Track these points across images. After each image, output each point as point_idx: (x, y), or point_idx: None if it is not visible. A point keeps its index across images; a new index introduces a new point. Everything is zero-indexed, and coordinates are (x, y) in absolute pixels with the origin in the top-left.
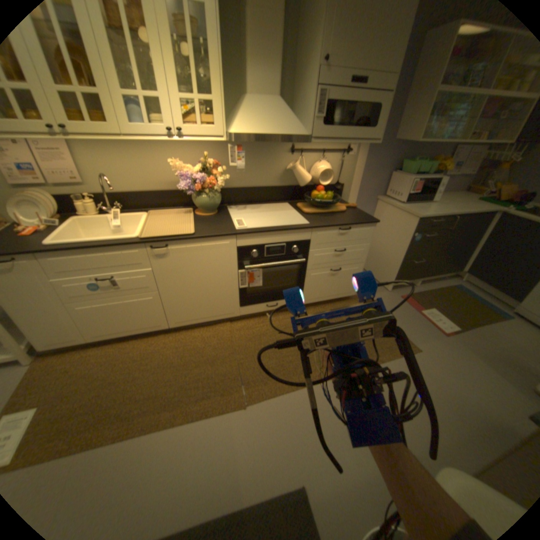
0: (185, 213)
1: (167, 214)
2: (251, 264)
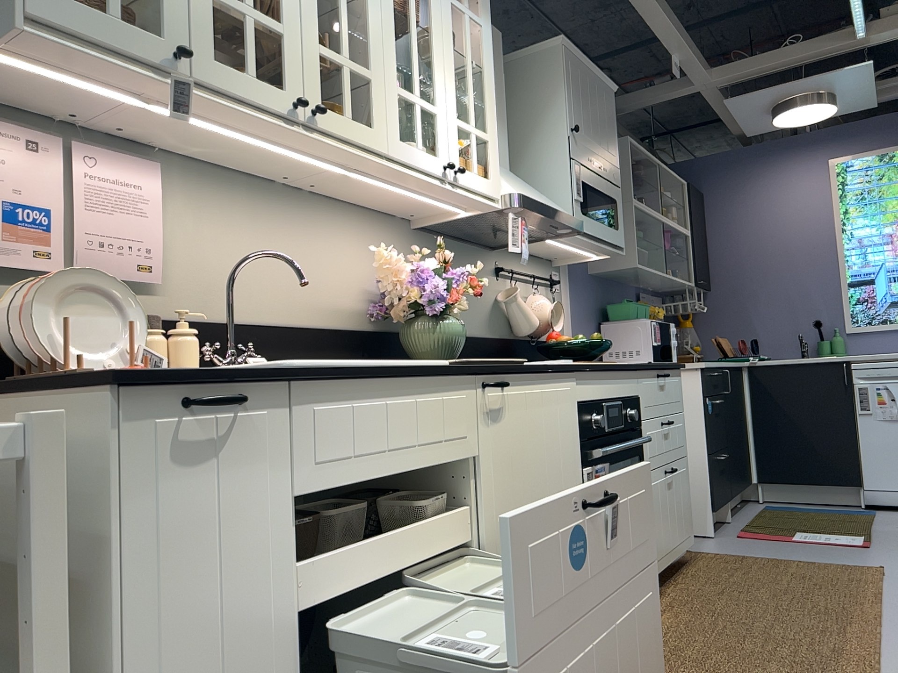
0: None
1: None
2: (595, 450)
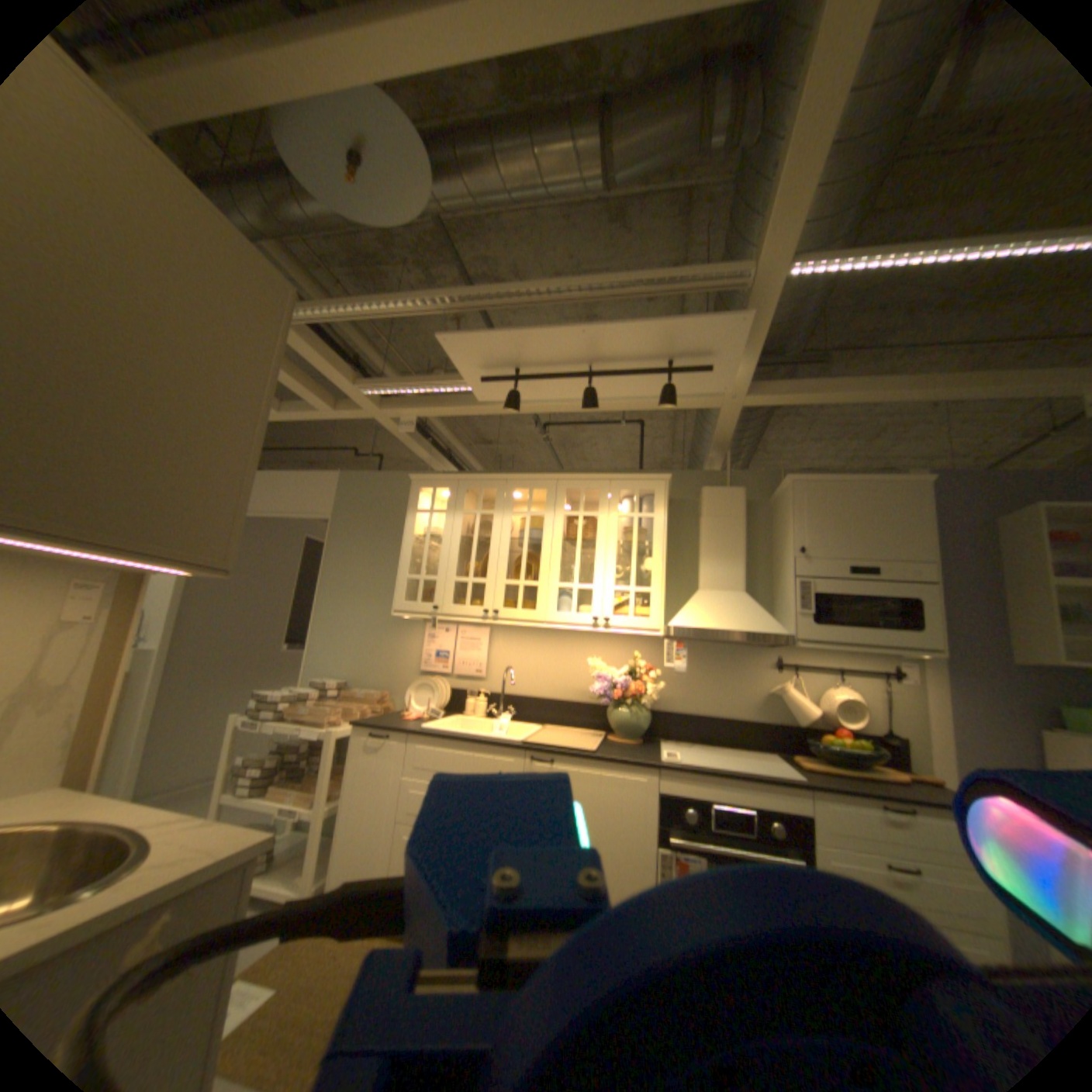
0: (591, 736)
1: (565, 732)
2: (683, 840)
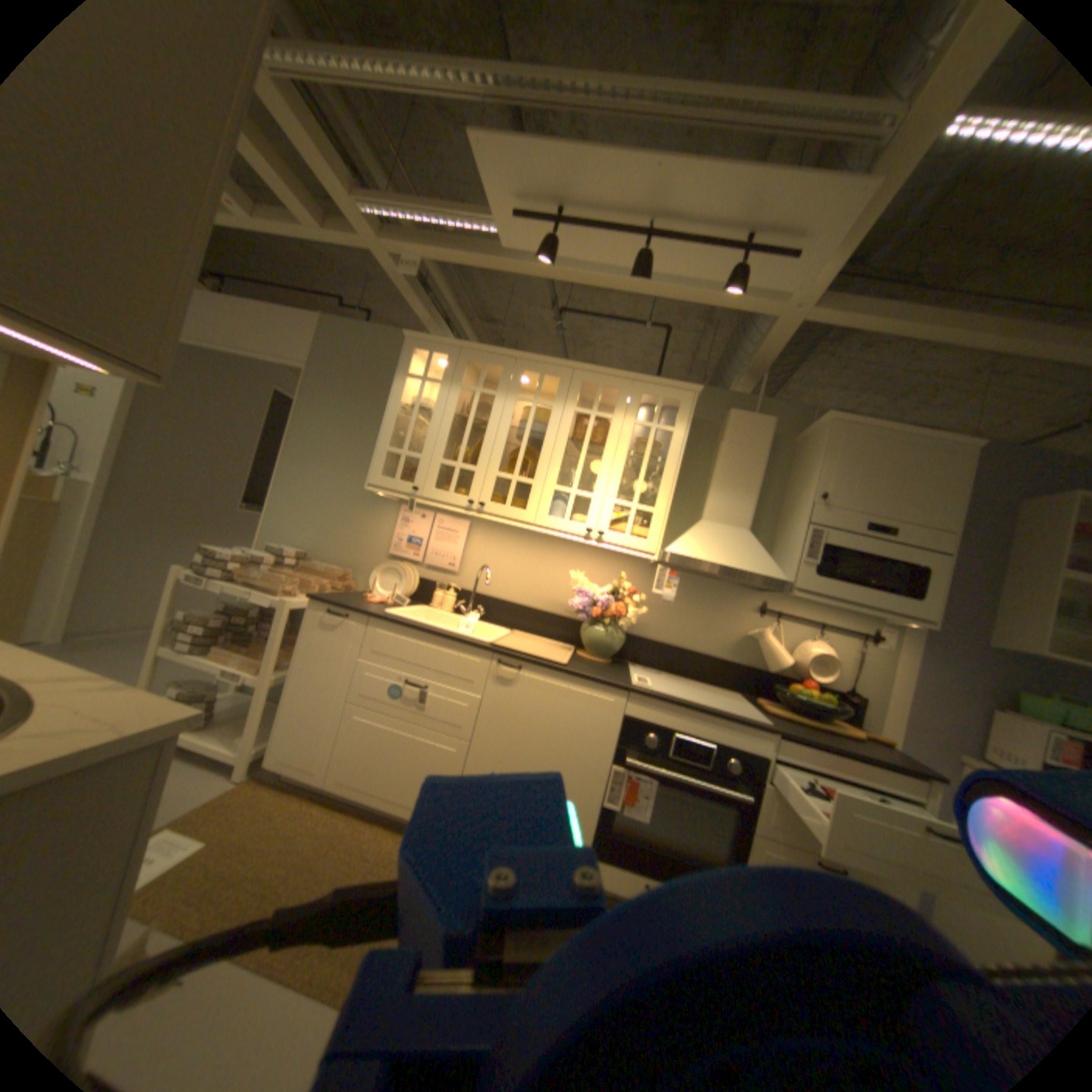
0: (559, 648)
1: (533, 641)
2: (637, 762)
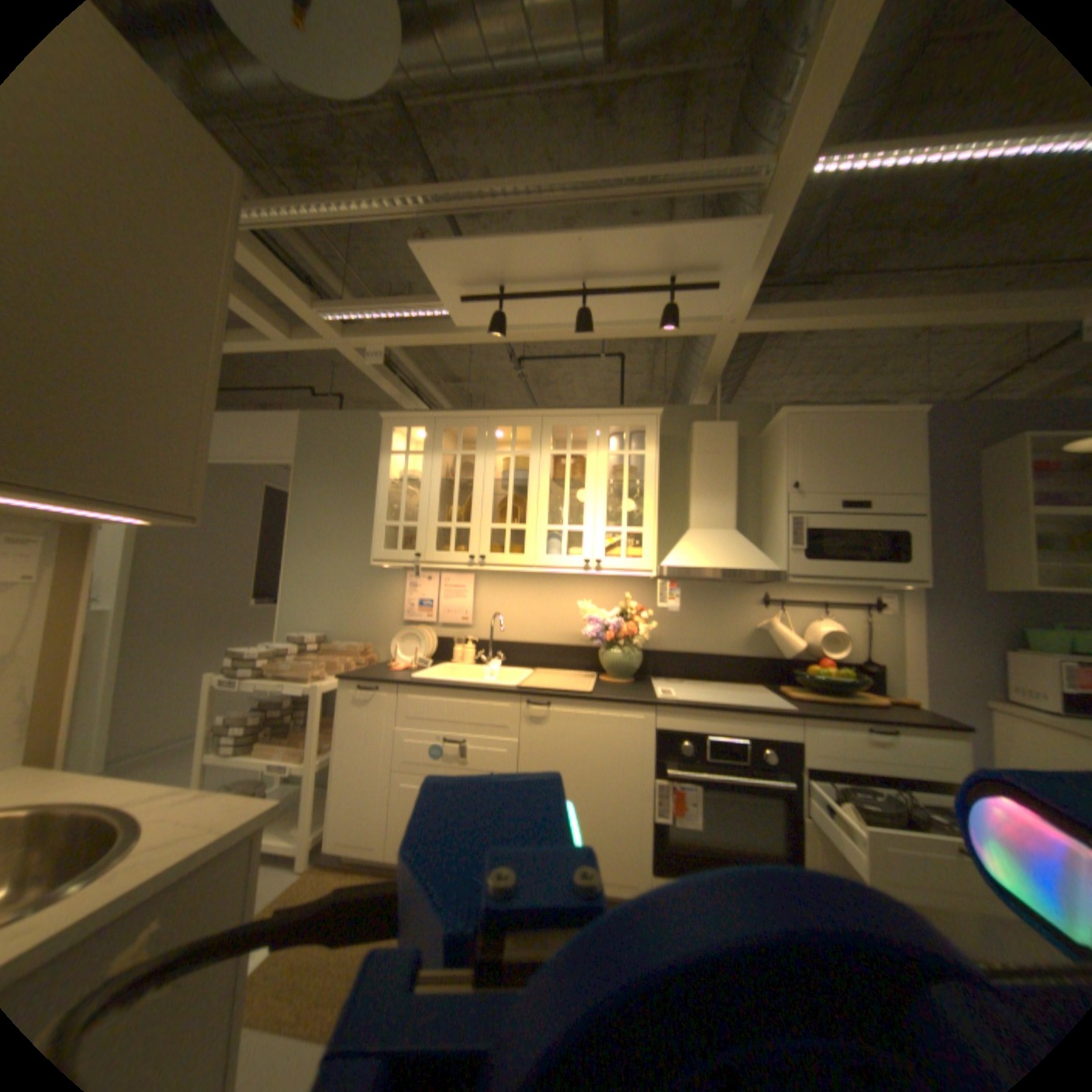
0: (582, 676)
1: (556, 674)
2: (678, 770)
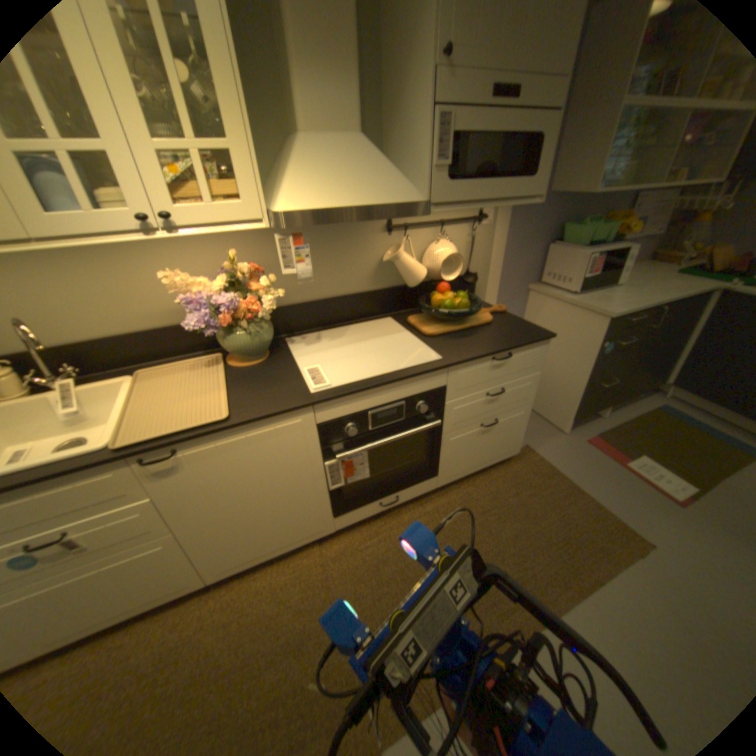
0: (205, 367)
1: (169, 375)
2: (345, 448)
